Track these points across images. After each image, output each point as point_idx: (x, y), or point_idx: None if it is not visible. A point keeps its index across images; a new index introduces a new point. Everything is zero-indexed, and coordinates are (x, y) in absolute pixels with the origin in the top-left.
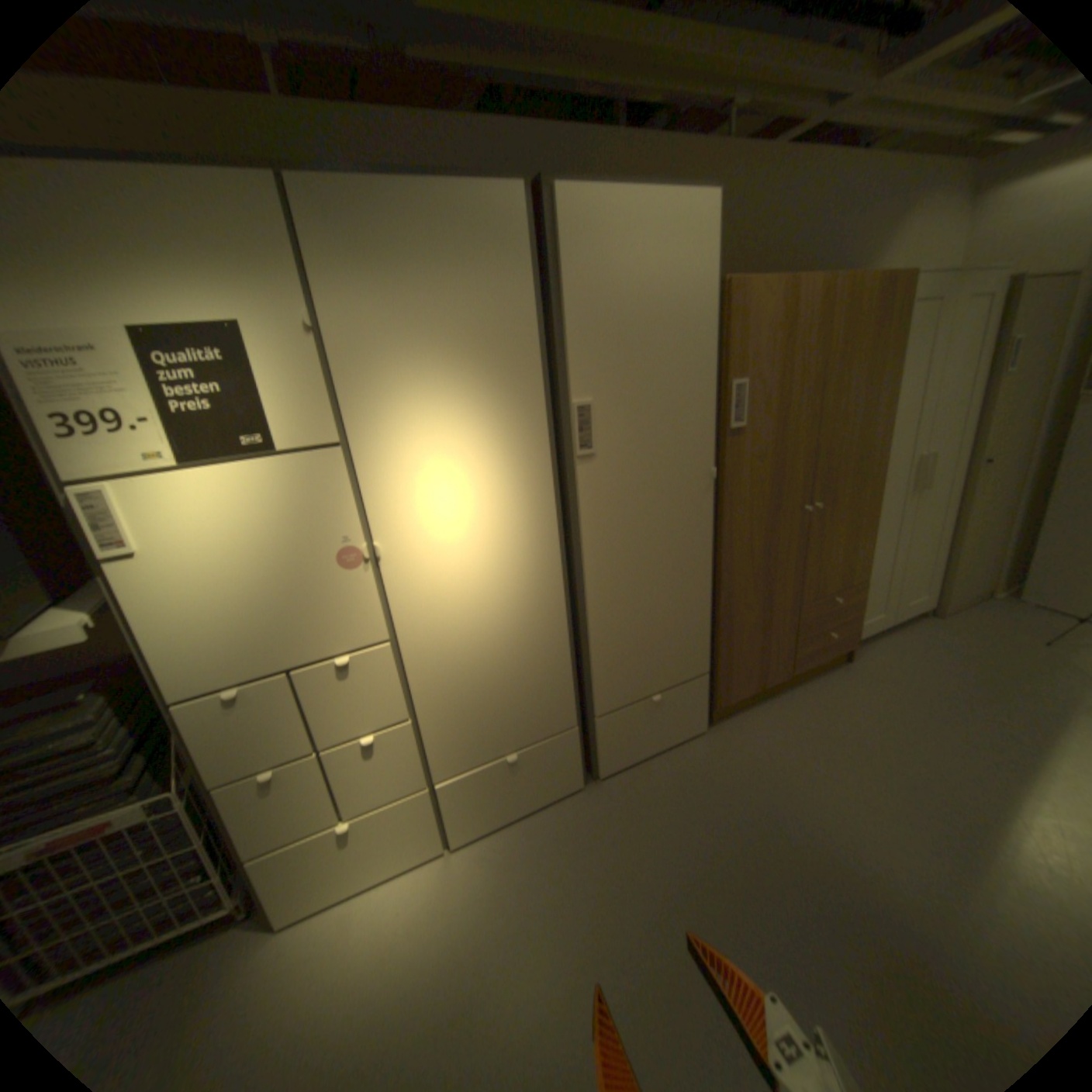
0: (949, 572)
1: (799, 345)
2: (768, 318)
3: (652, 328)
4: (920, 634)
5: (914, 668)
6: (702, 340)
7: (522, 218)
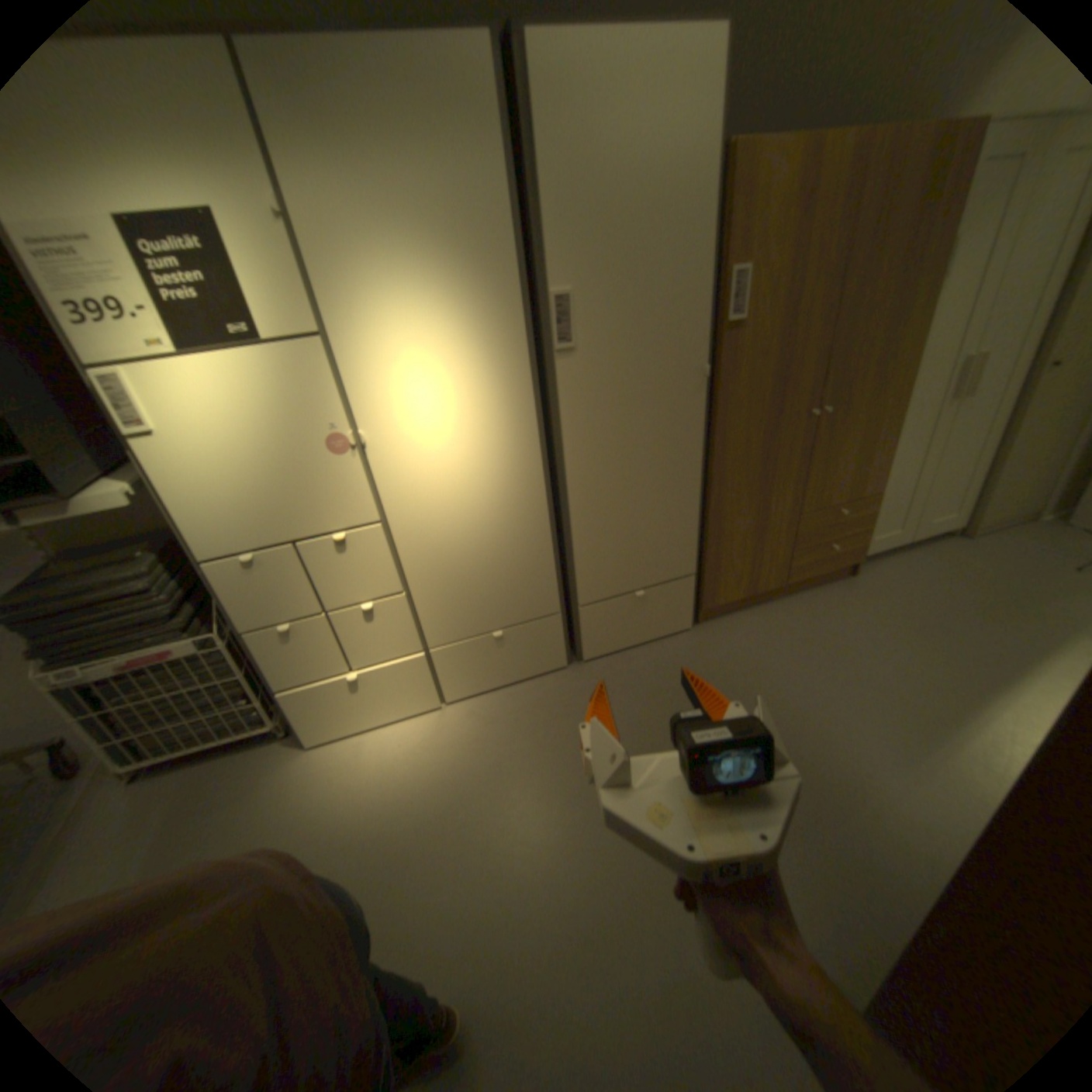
0: (985, 489)
1: (817, 222)
2: (780, 190)
3: (638, 205)
4: (940, 552)
5: (920, 584)
6: (697, 218)
7: (487, 77)
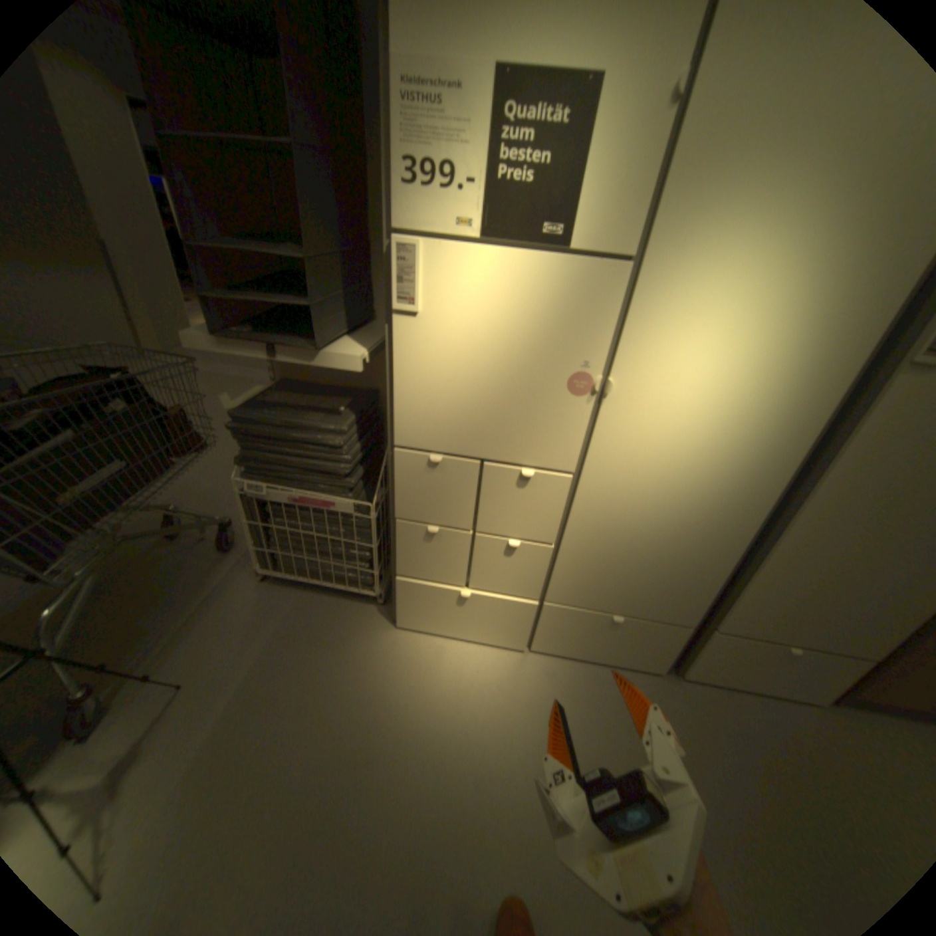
0: None
1: None
2: None
3: None
4: None
5: None
6: None
7: None
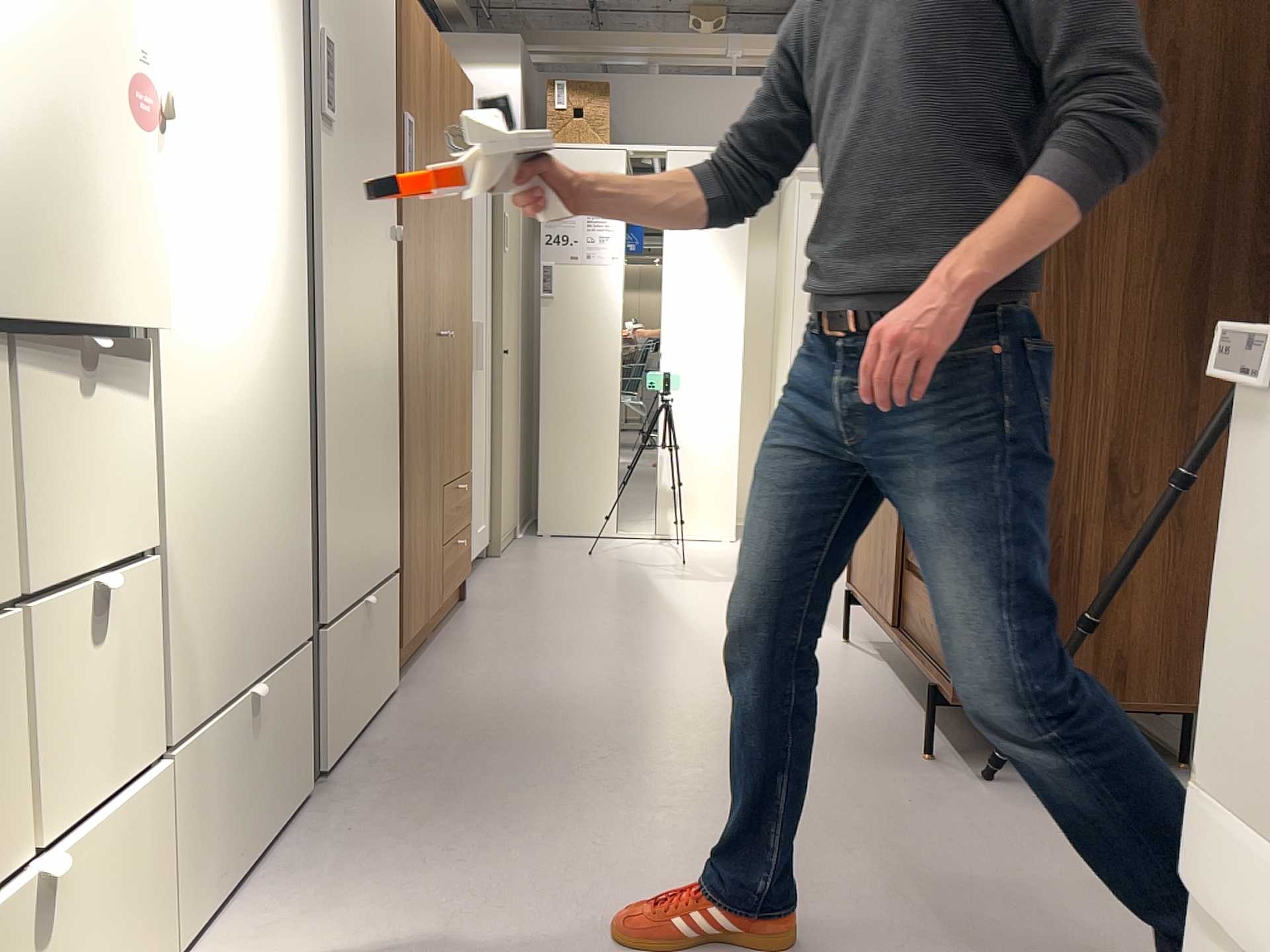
0: (492, 492)
1: (432, 107)
2: (418, 54)
3: None
4: (492, 570)
5: (520, 589)
6: (387, 37)
7: None
